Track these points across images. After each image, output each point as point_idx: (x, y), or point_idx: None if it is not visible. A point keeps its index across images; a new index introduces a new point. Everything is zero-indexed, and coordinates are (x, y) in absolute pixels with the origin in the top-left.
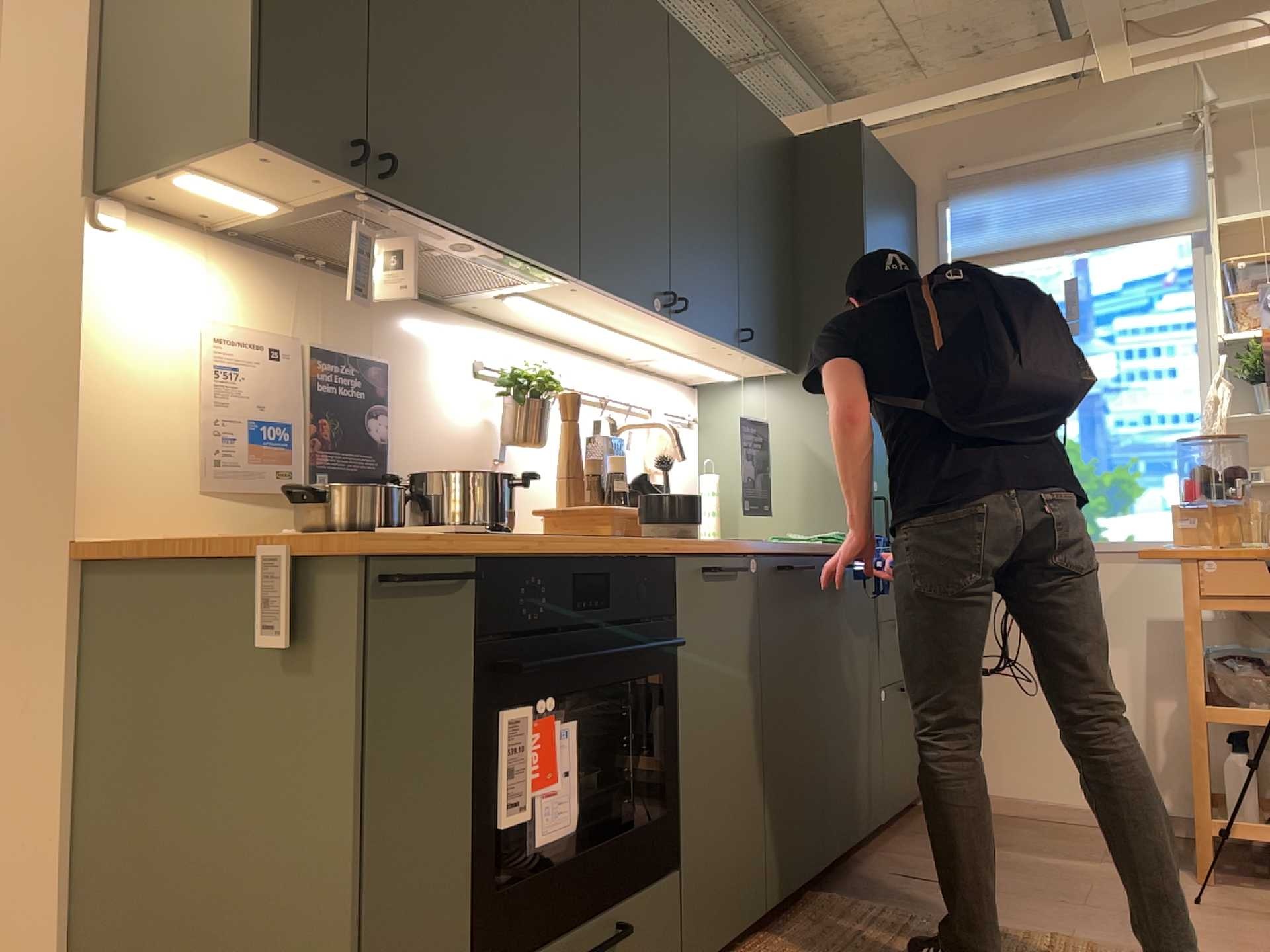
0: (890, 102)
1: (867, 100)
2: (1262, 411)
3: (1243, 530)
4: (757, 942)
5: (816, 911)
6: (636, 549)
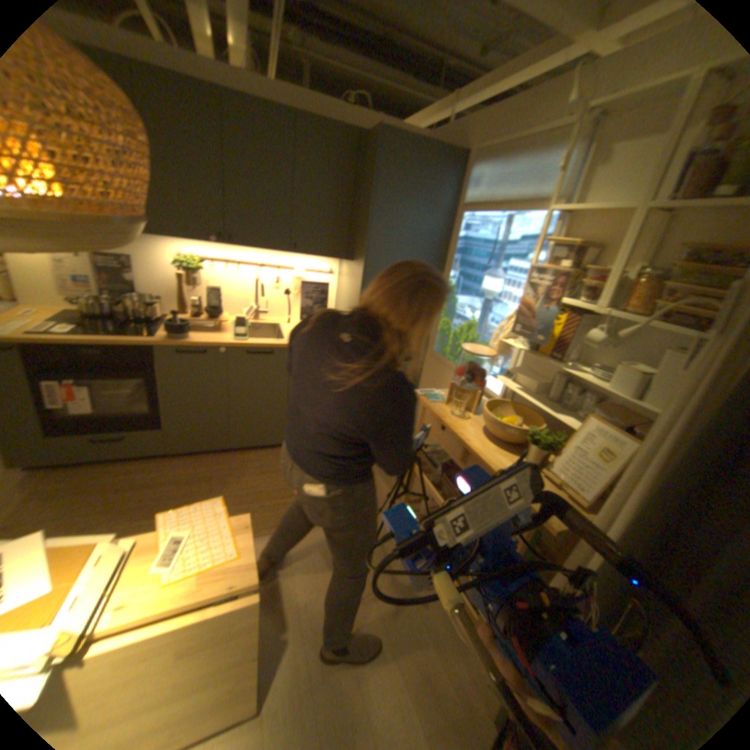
0: (478, 87)
1: (470, 86)
2: (525, 343)
3: (469, 403)
4: (233, 456)
5: (267, 456)
6: (121, 344)
